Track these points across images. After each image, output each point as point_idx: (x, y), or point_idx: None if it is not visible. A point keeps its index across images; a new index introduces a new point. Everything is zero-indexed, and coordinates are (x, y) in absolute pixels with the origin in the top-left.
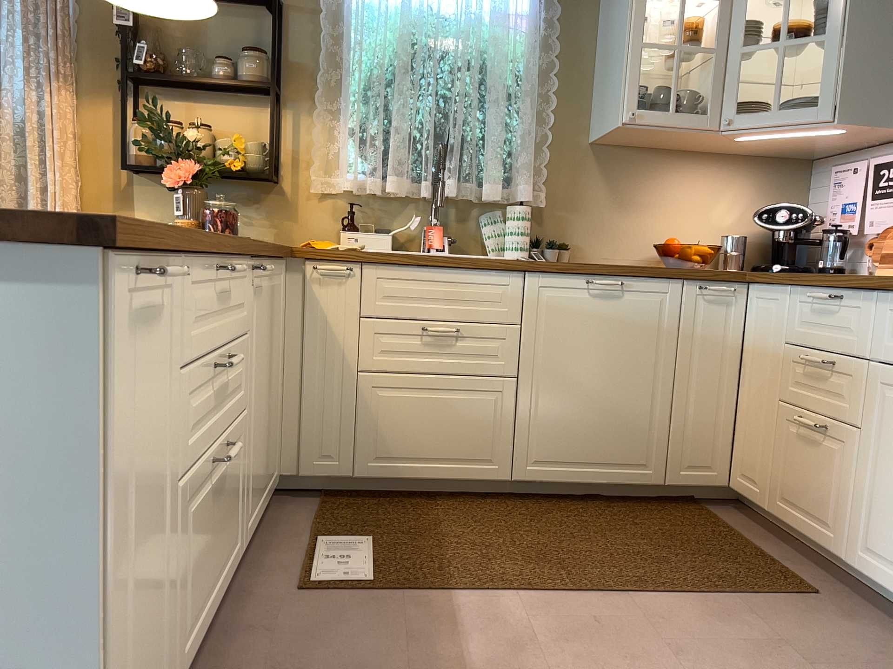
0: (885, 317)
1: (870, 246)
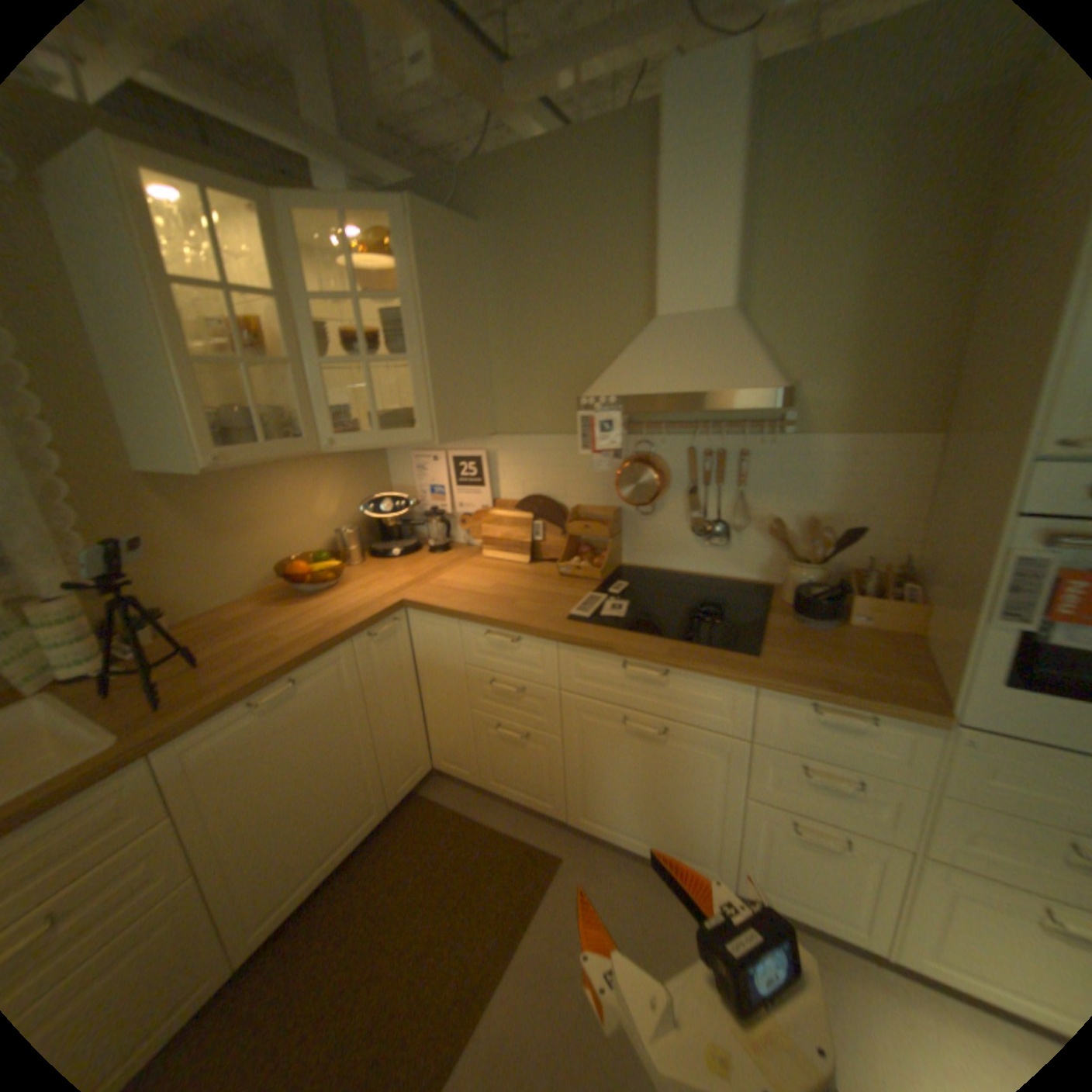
0: (568, 660)
1: (463, 521)
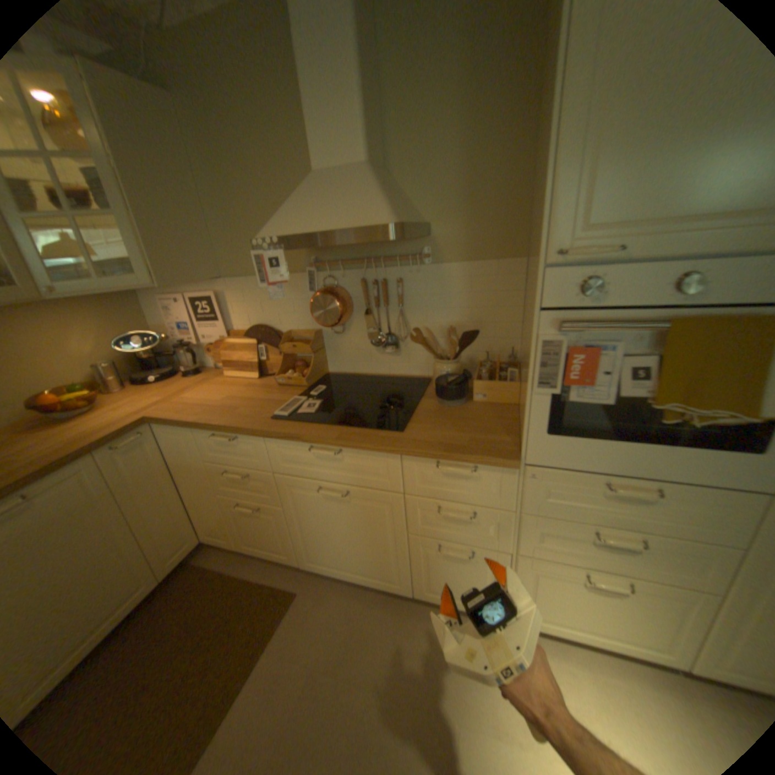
0: (273, 450)
1: (207, 350)
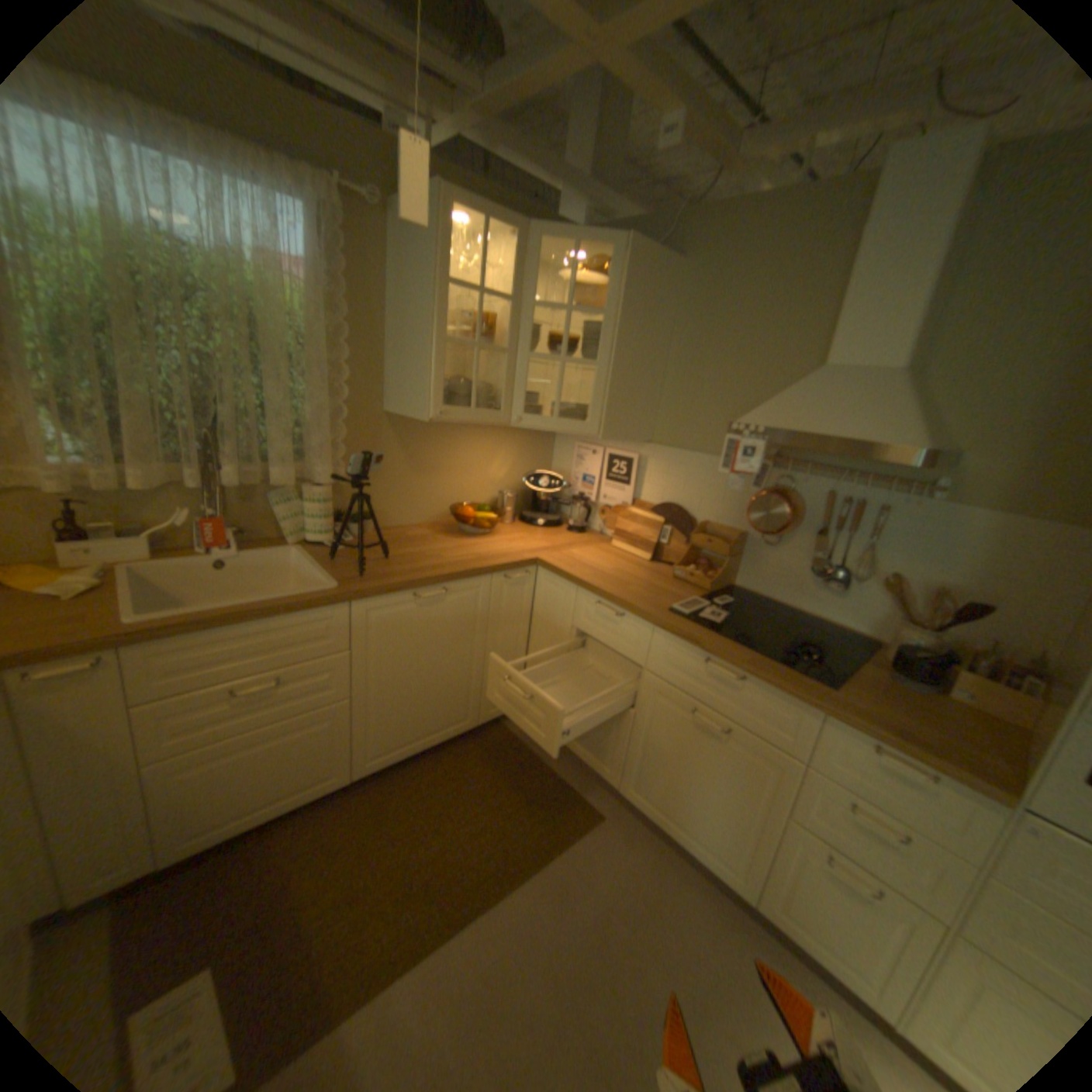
0: (658, 645)
1: (601, 513)
